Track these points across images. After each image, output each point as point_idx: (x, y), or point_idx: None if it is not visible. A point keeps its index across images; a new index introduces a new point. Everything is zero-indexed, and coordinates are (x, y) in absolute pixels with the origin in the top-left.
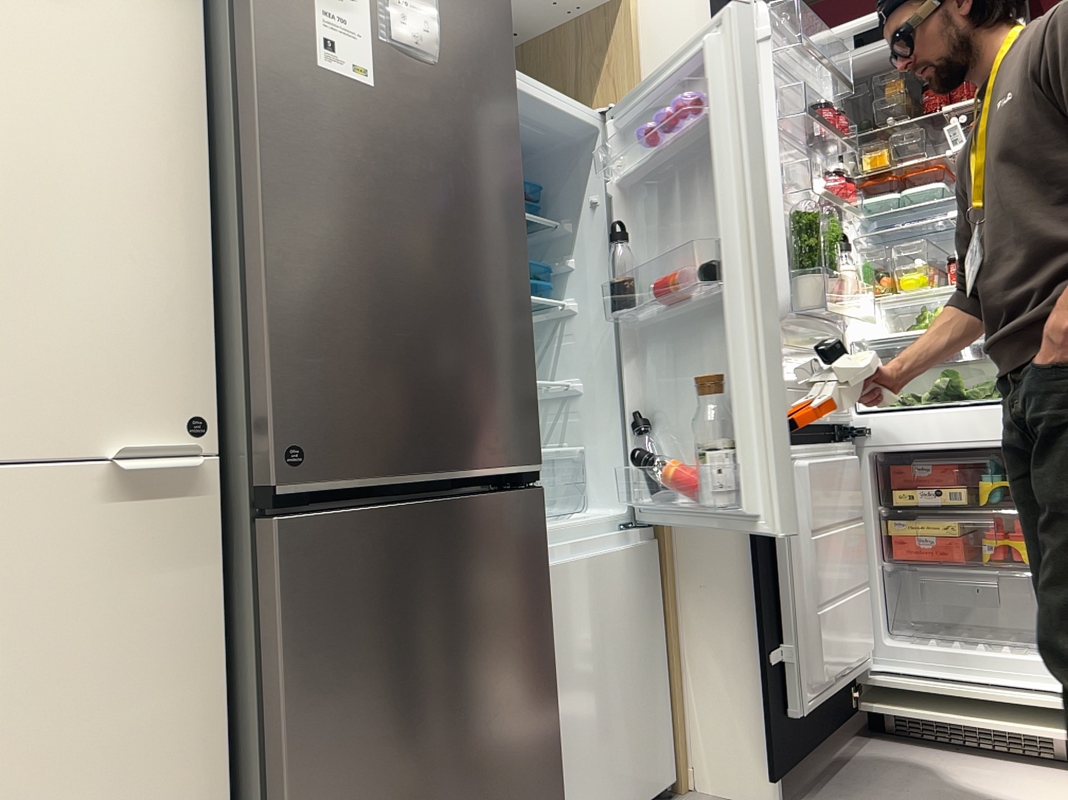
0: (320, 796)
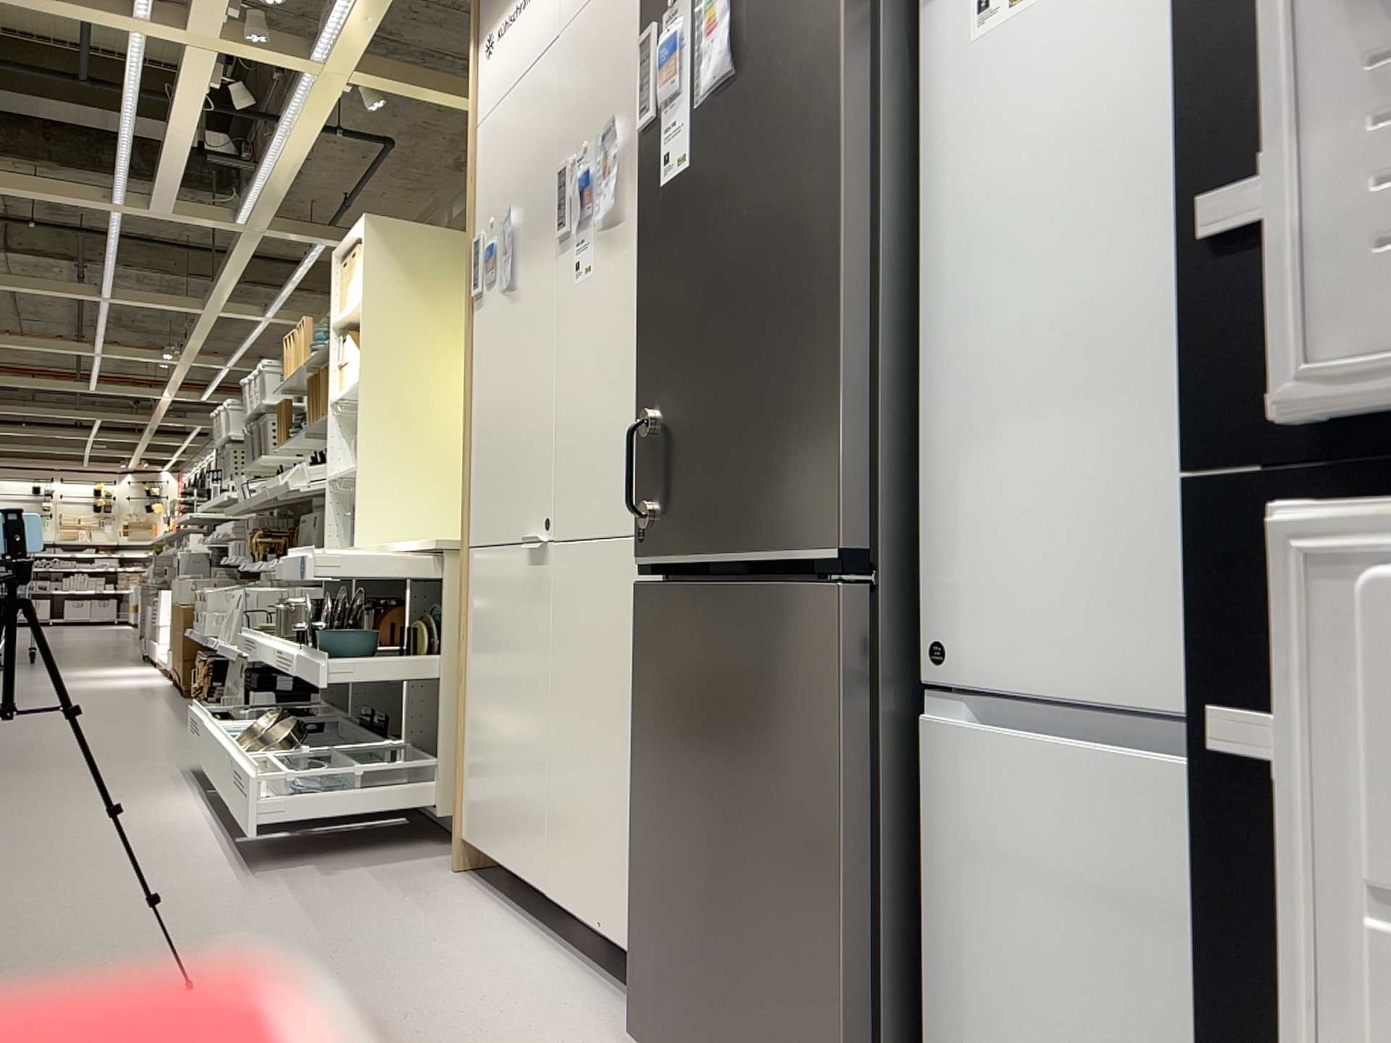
0: (645, 818)
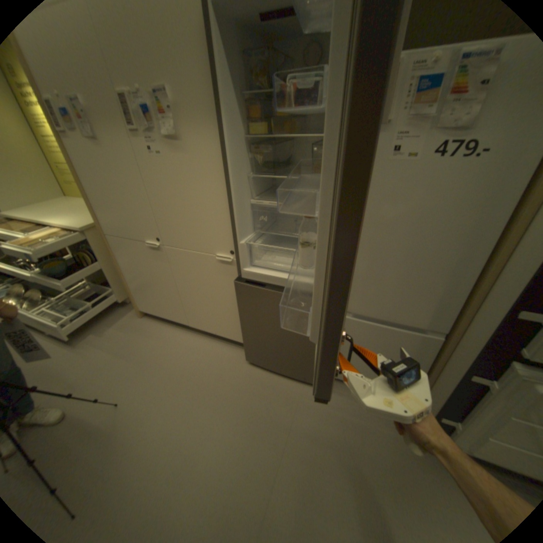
0: (248, 328)
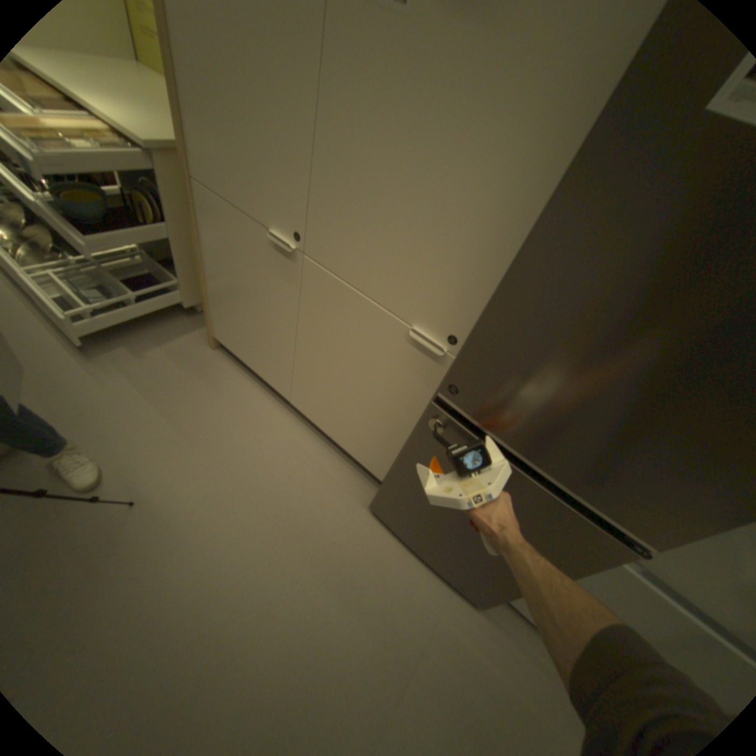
0: (406, 477)
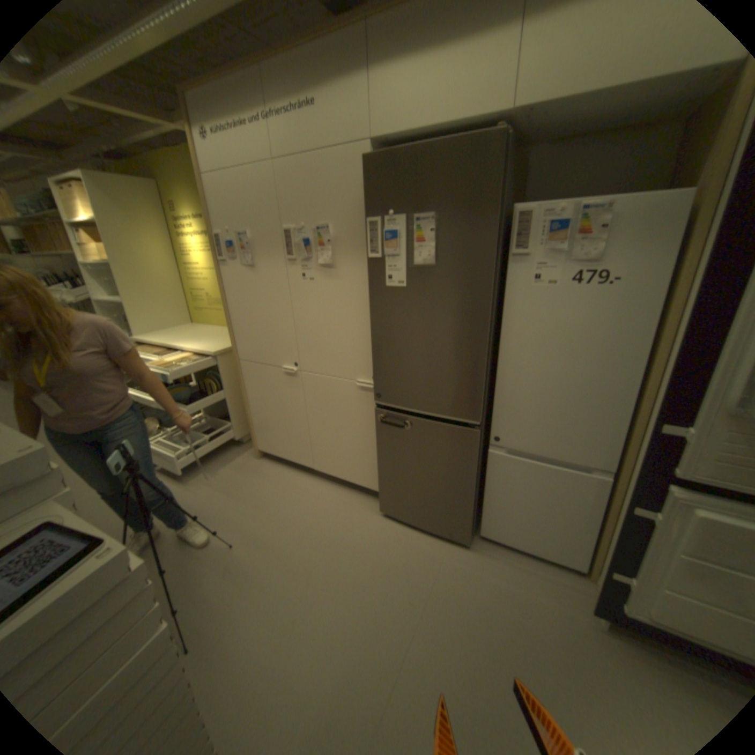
0: (385, 466)
